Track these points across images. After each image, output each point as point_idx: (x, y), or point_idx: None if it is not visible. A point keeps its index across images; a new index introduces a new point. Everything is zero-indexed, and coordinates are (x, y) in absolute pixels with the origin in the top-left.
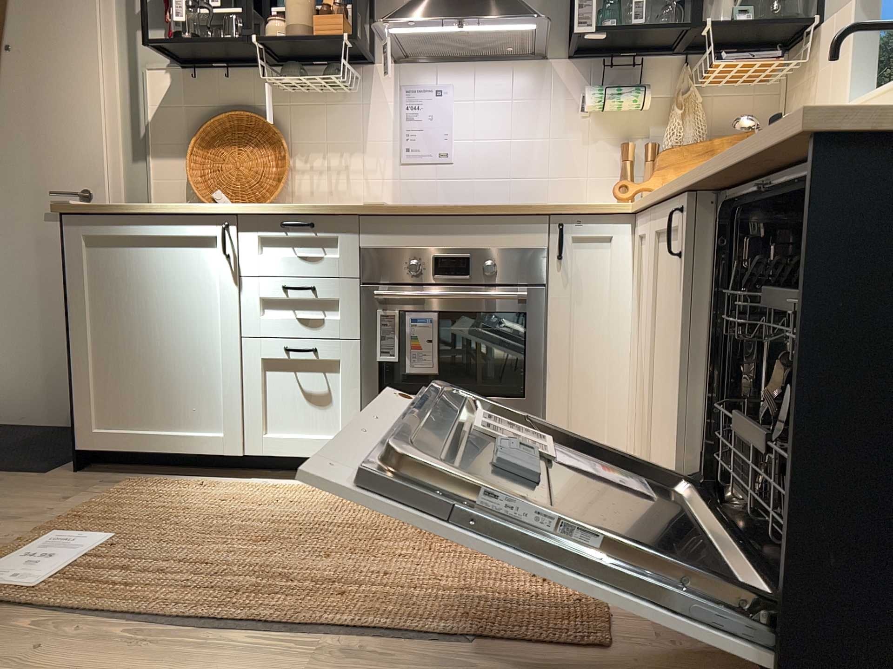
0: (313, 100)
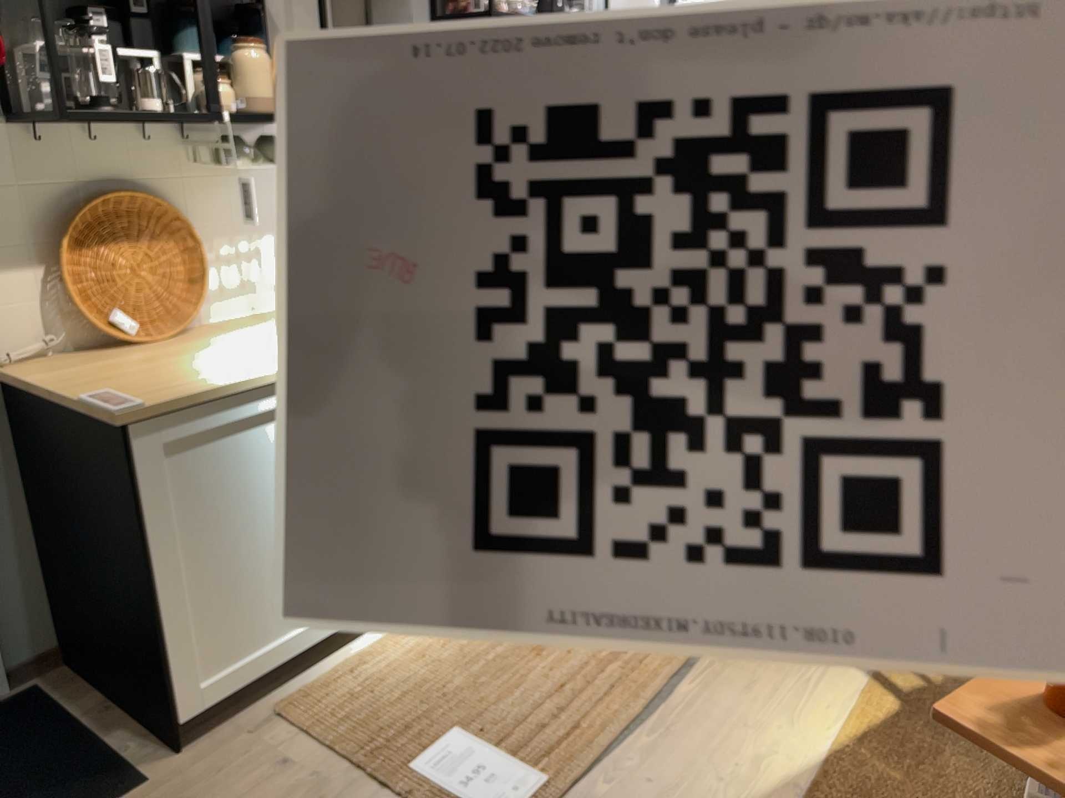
0: (212, 170)
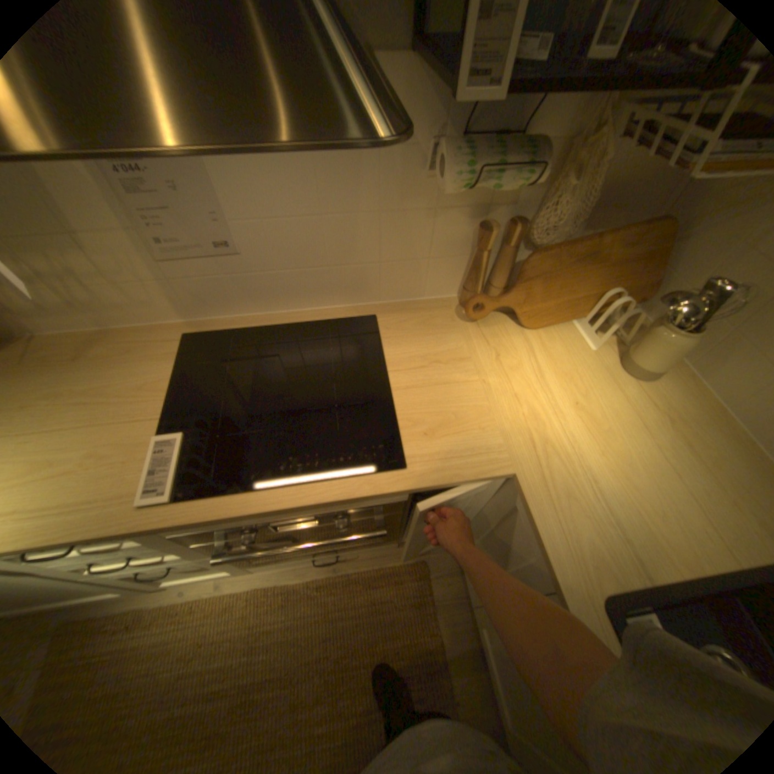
0: None
